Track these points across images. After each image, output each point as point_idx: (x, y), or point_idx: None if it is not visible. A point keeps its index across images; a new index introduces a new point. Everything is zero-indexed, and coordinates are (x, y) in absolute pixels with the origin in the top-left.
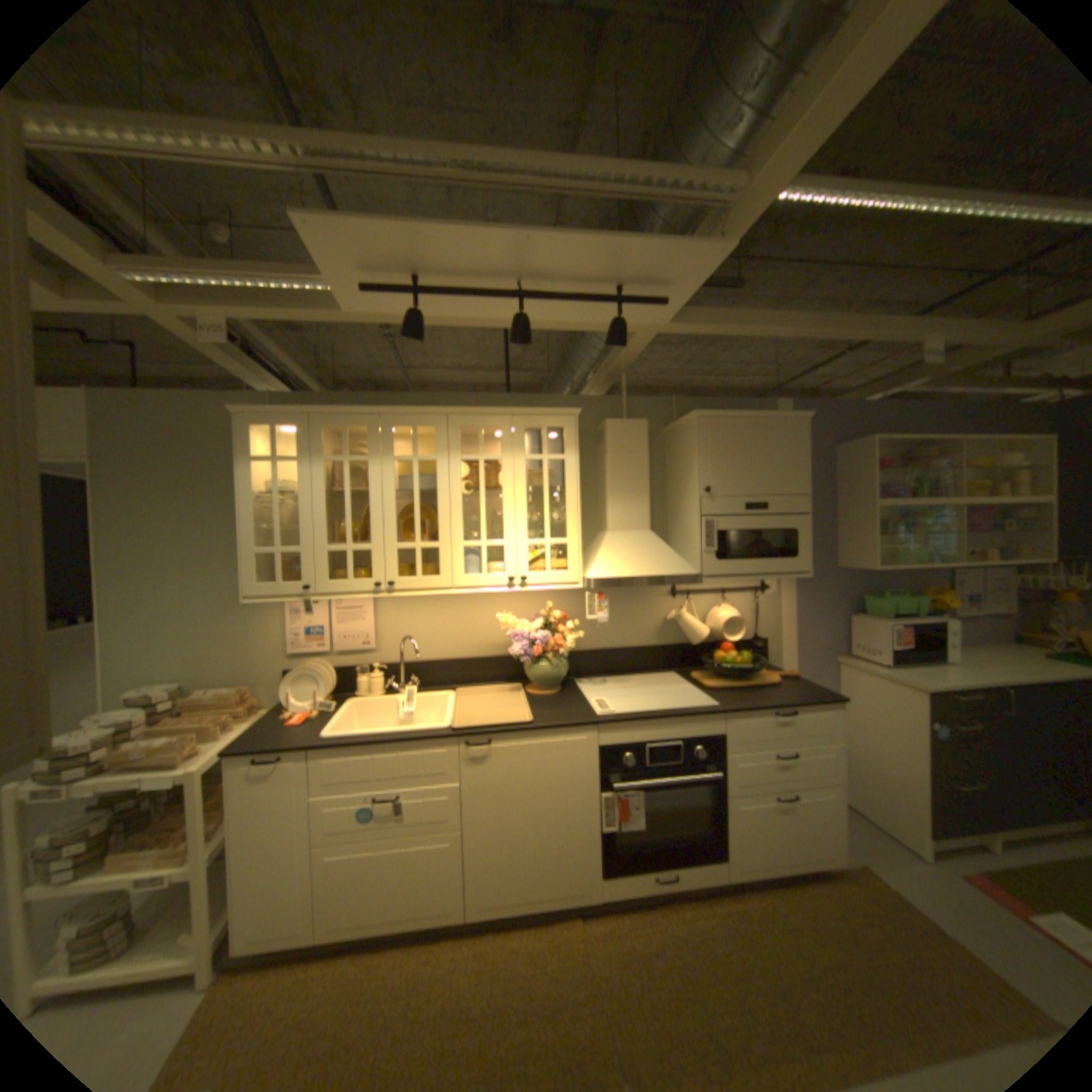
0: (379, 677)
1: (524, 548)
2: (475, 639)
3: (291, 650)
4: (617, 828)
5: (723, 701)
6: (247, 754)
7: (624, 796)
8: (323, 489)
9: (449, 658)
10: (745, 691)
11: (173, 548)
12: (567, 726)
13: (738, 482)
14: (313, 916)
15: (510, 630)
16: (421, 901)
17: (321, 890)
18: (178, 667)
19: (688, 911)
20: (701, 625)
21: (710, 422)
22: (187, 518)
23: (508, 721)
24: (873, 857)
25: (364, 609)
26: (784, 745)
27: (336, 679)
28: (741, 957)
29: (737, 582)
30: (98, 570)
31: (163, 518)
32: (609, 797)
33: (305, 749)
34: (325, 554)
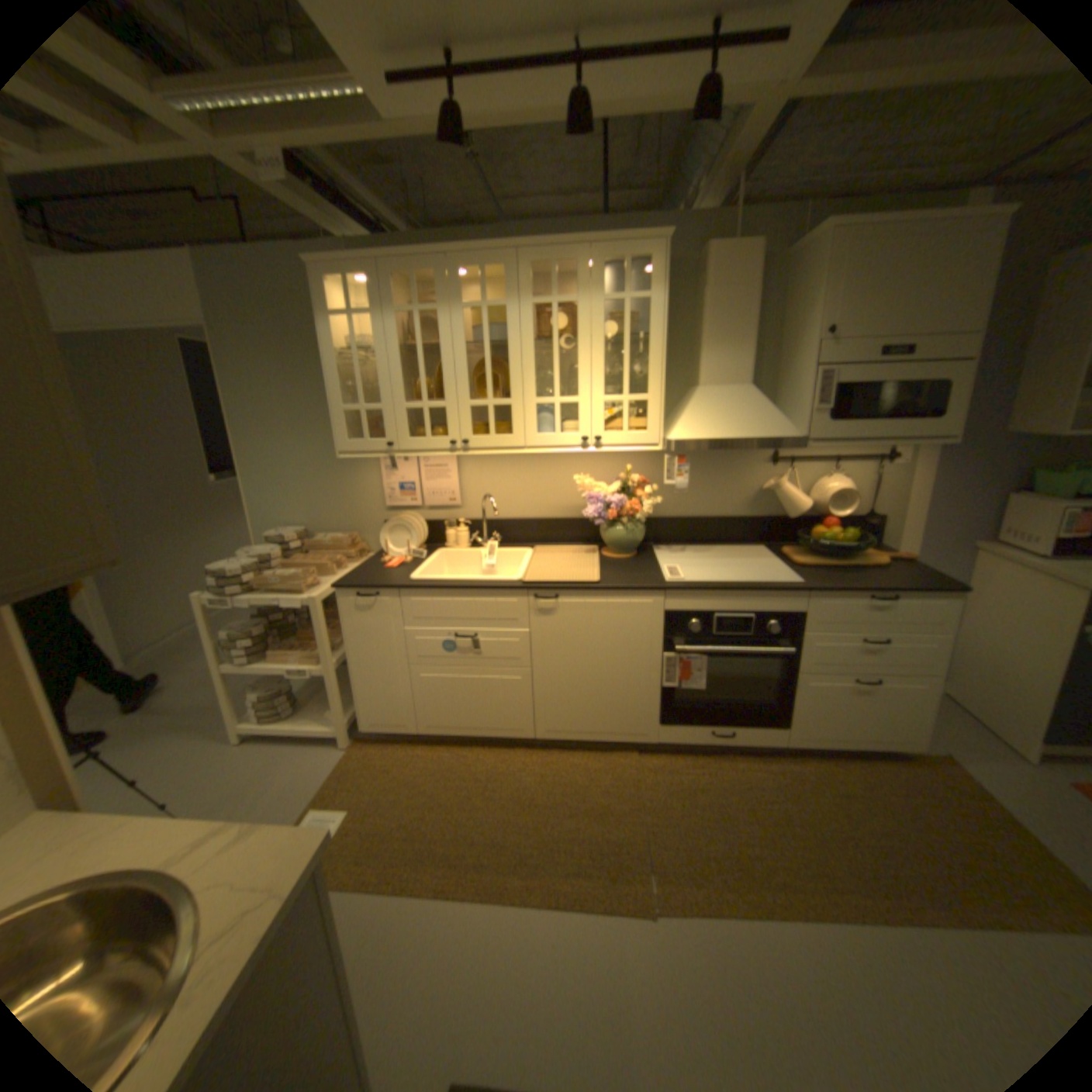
0: (465, 532)
1: (599, 405)
2: (553, 501)
3: (389, 503)
4: (677, 685)
5: (810, 579)
6: (352, 587)
7: (686, 657)
8: (398, 344)
9: (529, 518)
10: (841, 571)
11: (283, 406)
12: (633, 589)
13: (877, 317)
14: (415, 714)
15: (587, 493)
16: (498, 717)
17: (420, 697)
18: (302, 512)
19: (742, 763)
20: (803, 496)
21: (851, 233)
22: (290, 377)
23: (576, 579)
24: (963, 748)
25: (449, 467)
26: (876, 629)
27: (426, 531)
28: (785, 807)
29: (859, 448)
30: (230, 426)
31: (271, 378)
32: (671, 657)
33: (397, 587)
34: (405, 412)
